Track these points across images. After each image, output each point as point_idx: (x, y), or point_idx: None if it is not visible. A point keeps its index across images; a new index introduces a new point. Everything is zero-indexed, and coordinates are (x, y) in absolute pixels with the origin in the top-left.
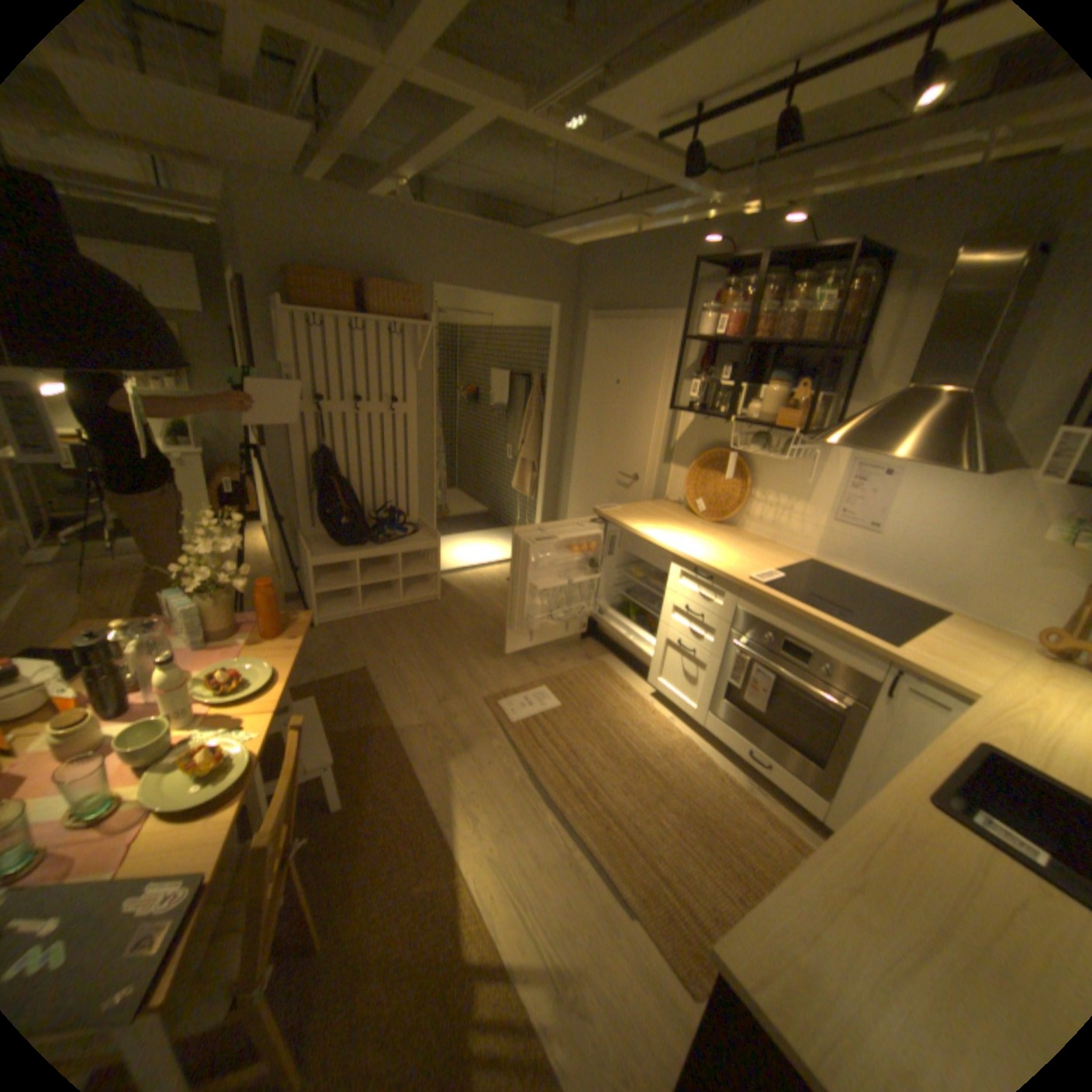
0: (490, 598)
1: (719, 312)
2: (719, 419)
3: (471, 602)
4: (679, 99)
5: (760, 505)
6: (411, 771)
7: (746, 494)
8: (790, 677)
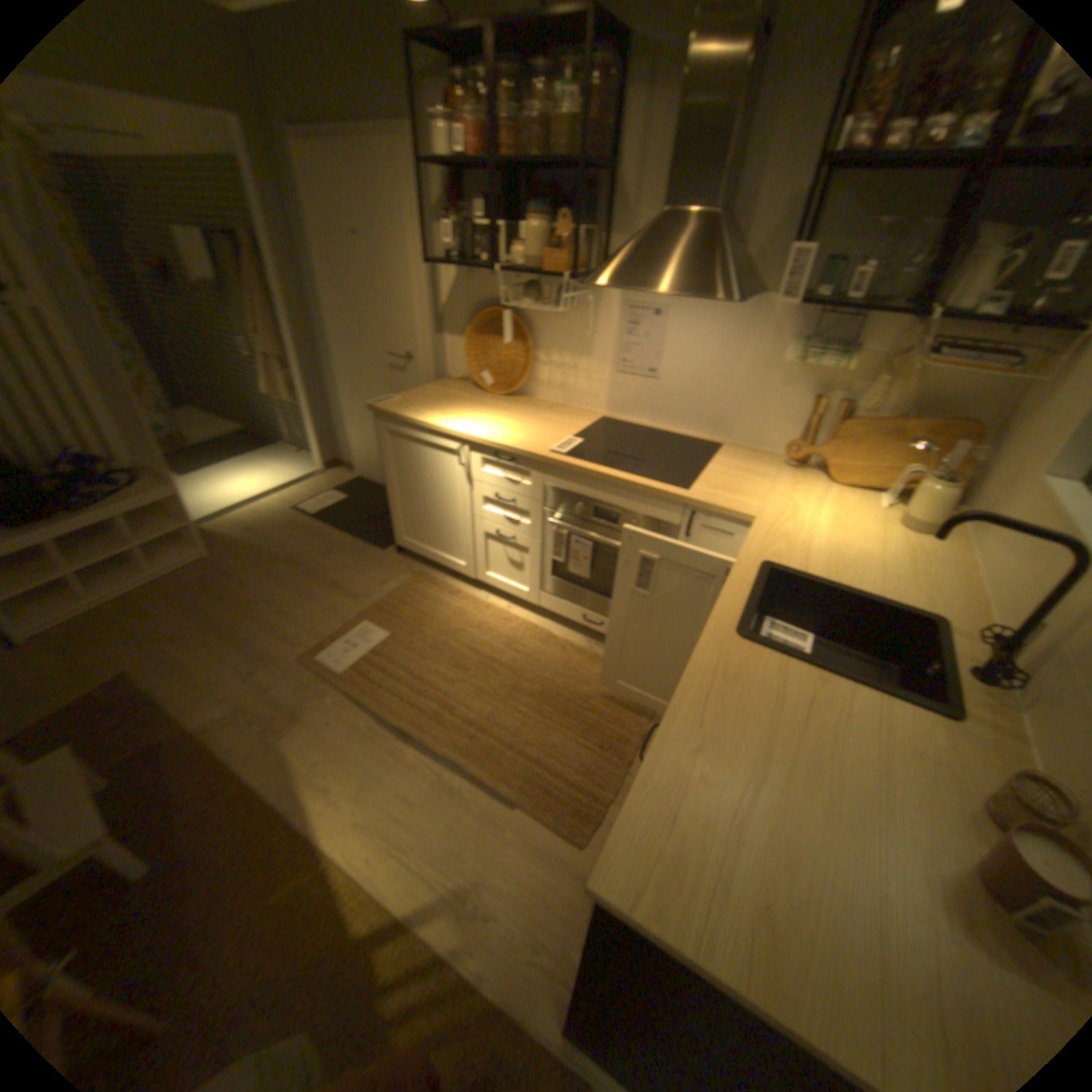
0: (273, 537)
1: (449, 122)
2: (481, 271)
3: (248, 549)
4: None
5: (544, 368)
6: (224, 776)
7: (528, 358)
8: (603, 541)
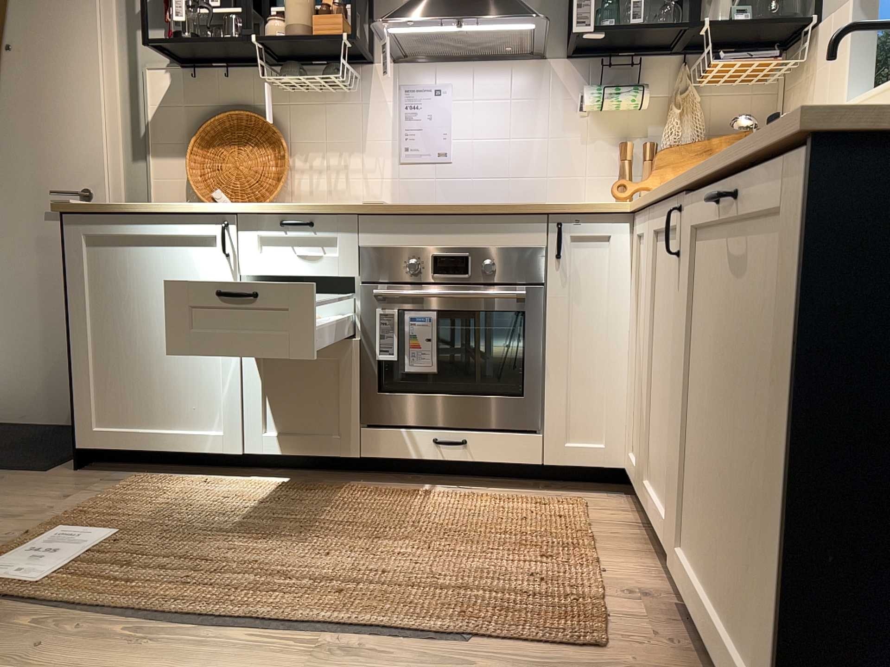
0: None
1: None
2: (211, 76)
3: None
4: None
5: (304, 175)
6: None
7: (285, 161)
8: (458, 294)
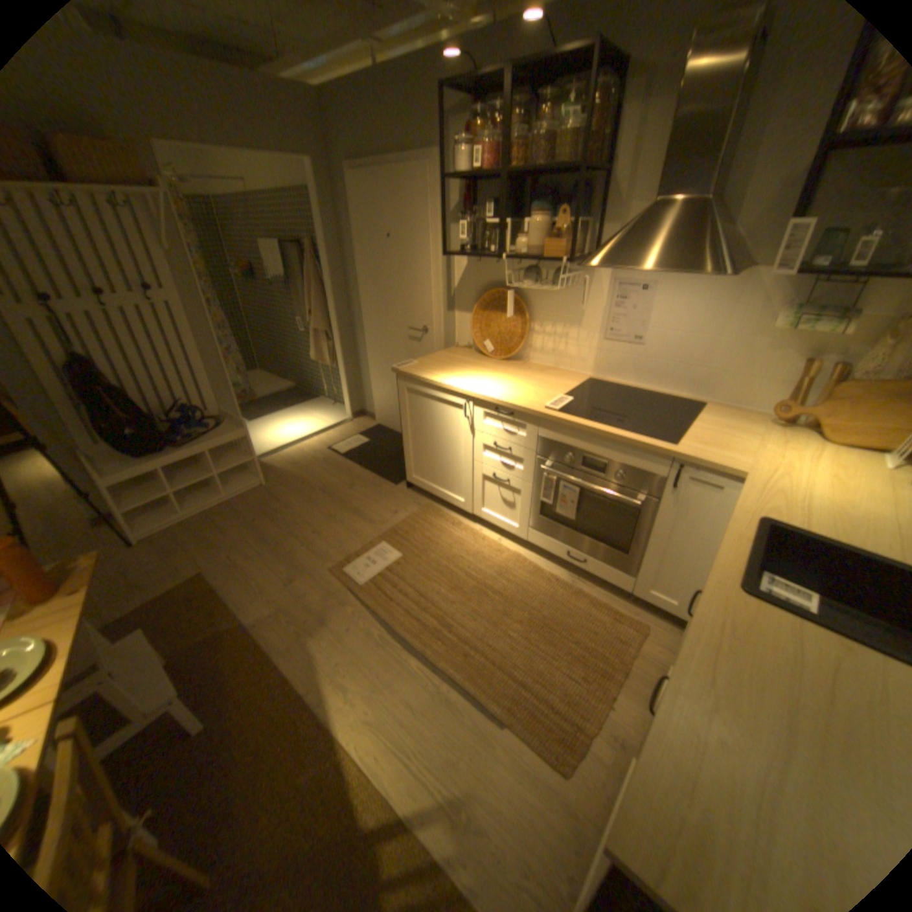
0: (315, 469)
1: (472, 145)
2: (490, 260)
3: (297, 478)
4: None
5: (540, 336)
6: (270, 662)
7: (526, 328)
8: (592, 487)
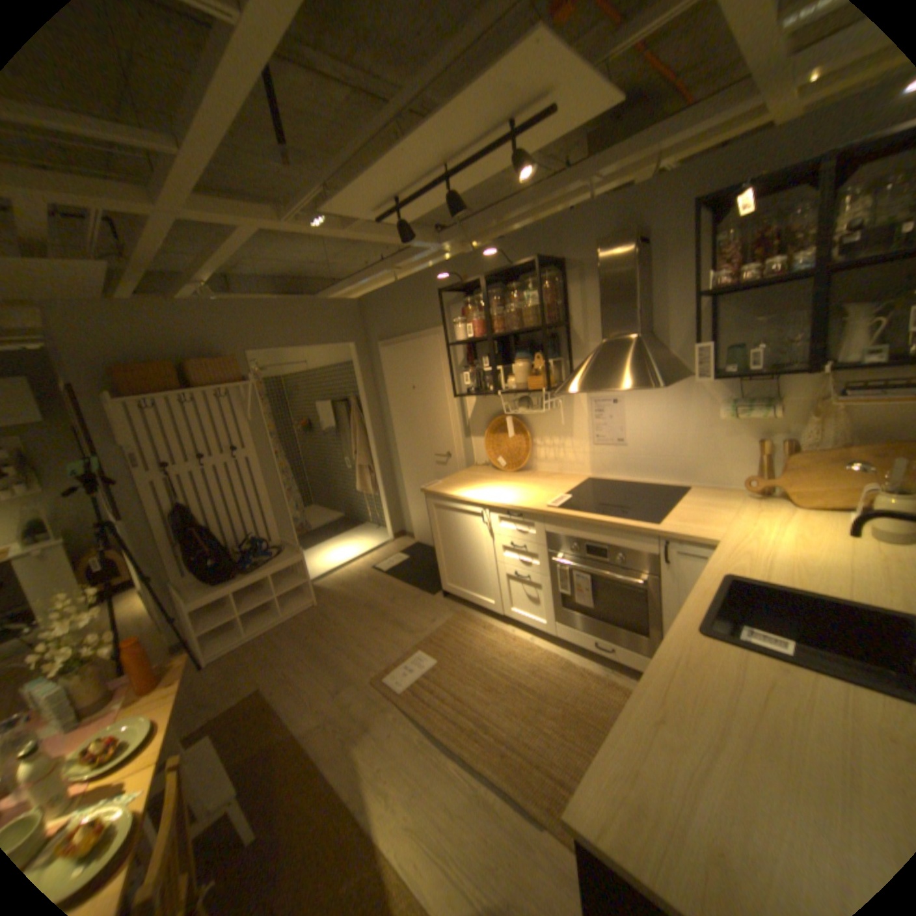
0: (360, 588)
1: (466, 322)
2: (492, 395)
3: (344, 597)
4: (384, 195)
5: (542, 448)
6: (316, 773)
7: (529, 444)
8: (598, 572)
